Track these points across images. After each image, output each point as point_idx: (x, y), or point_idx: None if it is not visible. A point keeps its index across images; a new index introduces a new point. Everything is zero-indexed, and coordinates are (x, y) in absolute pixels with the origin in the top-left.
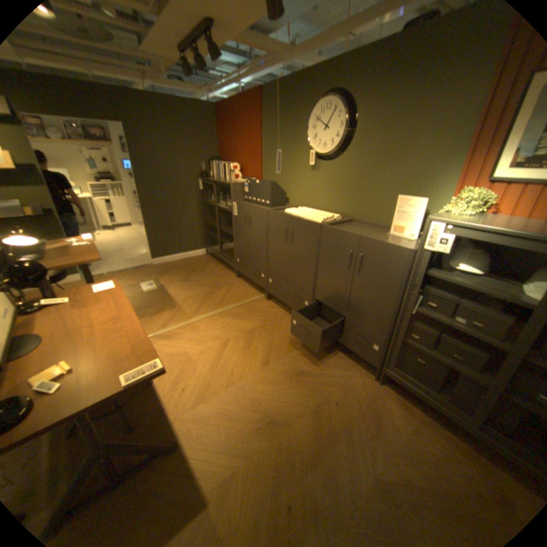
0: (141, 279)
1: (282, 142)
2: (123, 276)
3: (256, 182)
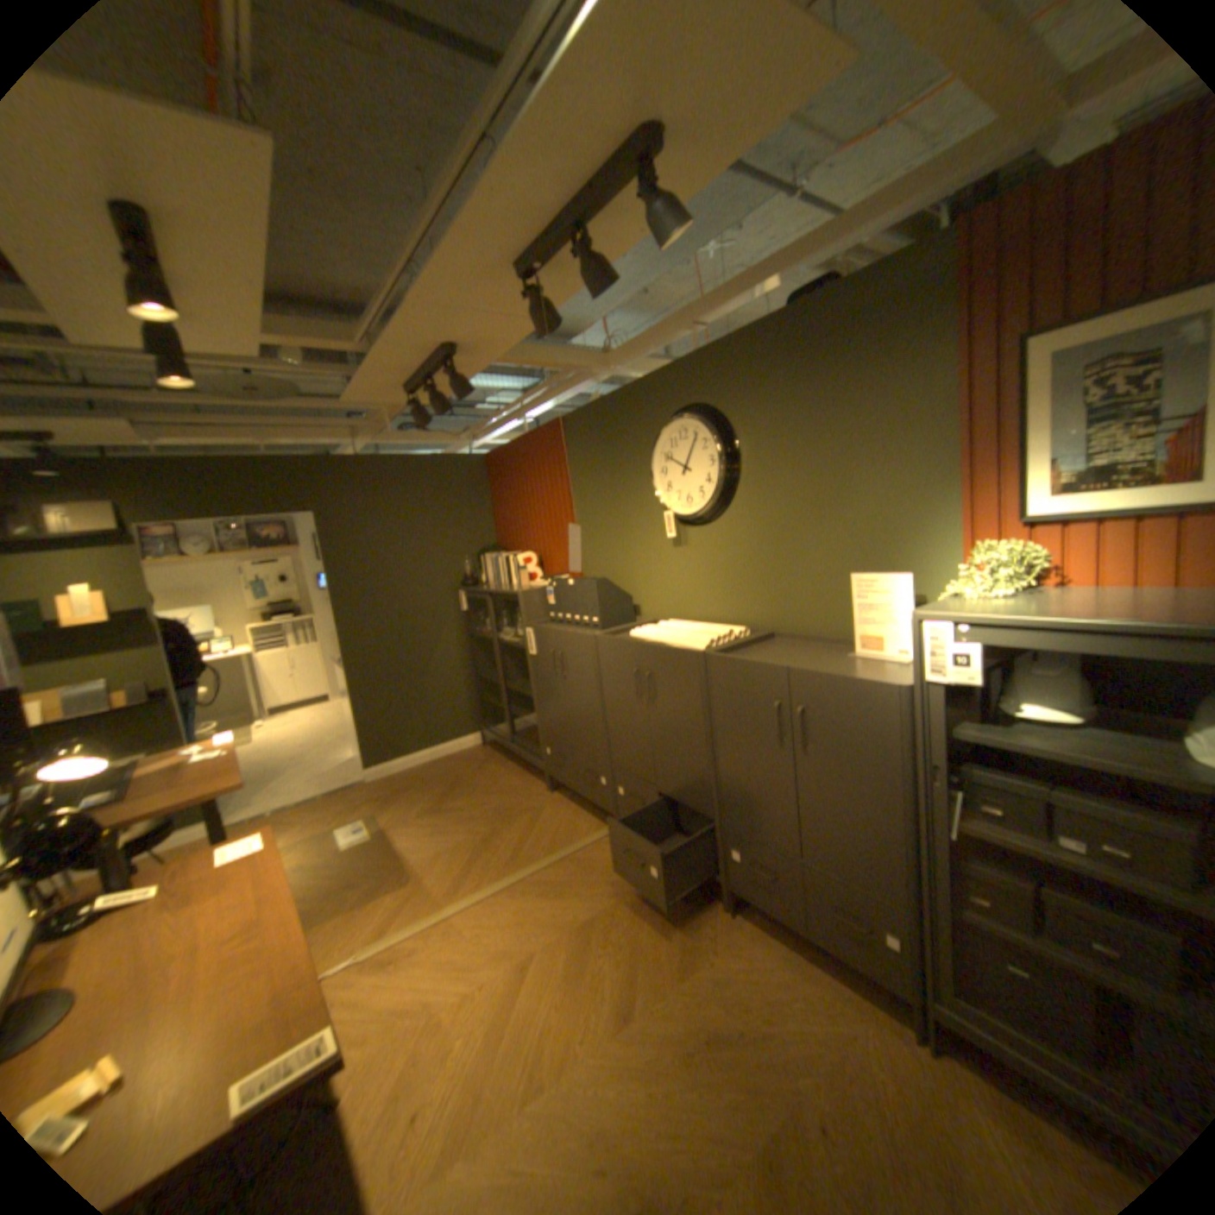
0: (336, 822)
1: (611, 506)
2: (299, 820)
3: (568, 585)
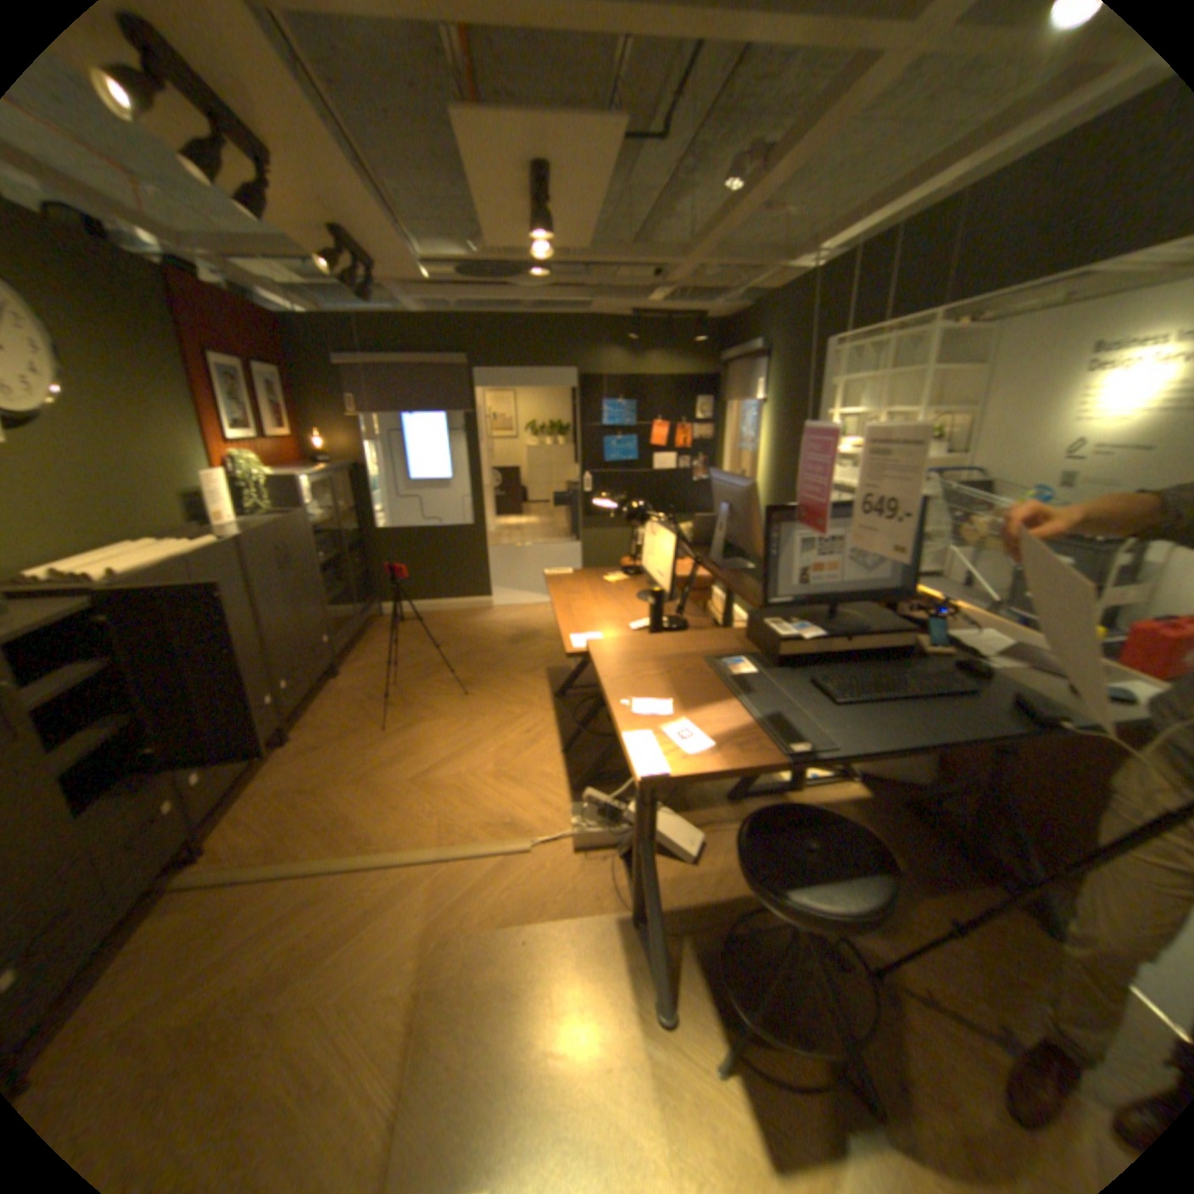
0: None
1: None
2: None
3: None
